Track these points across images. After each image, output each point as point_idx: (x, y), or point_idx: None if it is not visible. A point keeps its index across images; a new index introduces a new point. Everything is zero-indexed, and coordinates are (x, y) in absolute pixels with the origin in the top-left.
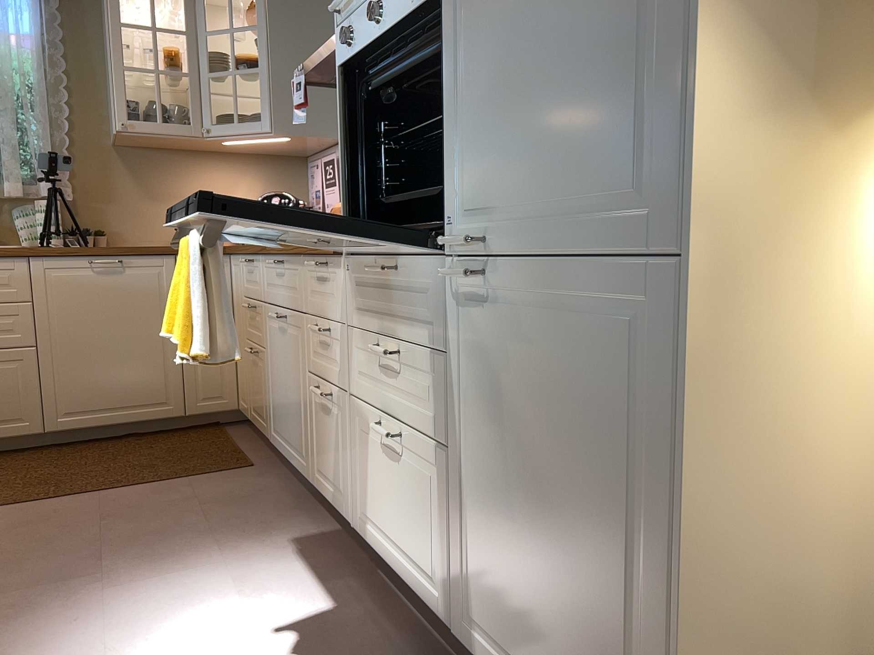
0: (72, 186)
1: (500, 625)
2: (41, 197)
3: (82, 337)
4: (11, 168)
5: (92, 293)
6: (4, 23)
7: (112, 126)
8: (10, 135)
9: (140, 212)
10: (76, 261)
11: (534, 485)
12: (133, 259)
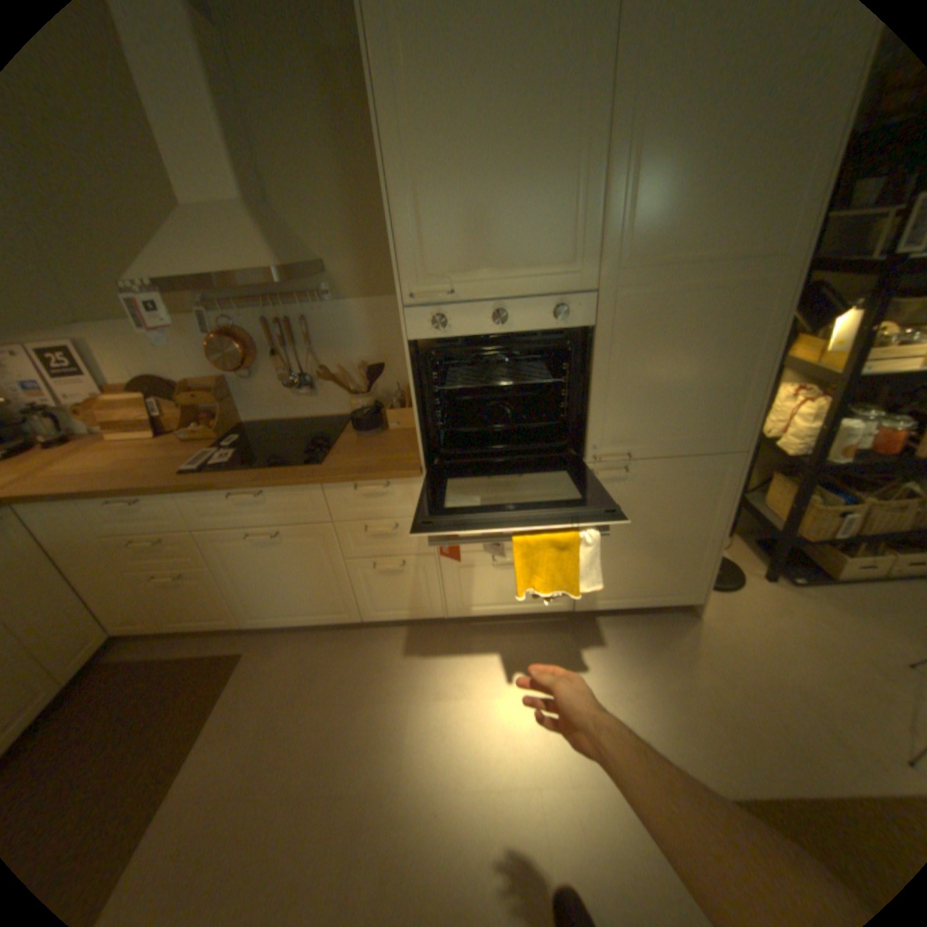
0: None
1: (613, 590)
2: None
3: None
4: None
5: None
6: None
7: None
8: None
9: None
10: None
11: (645, 536)
12: None
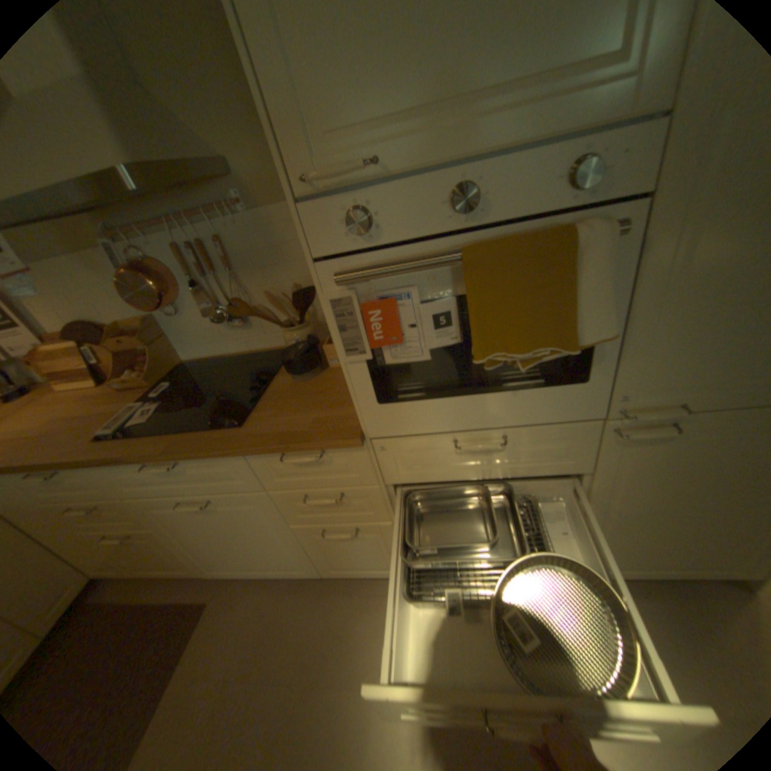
0: None
1: (631, 561)
2: None
3: None
4: None
5: None
6: None
7: None
8: None
9: None
10: None
11: (691, 508)
12: None
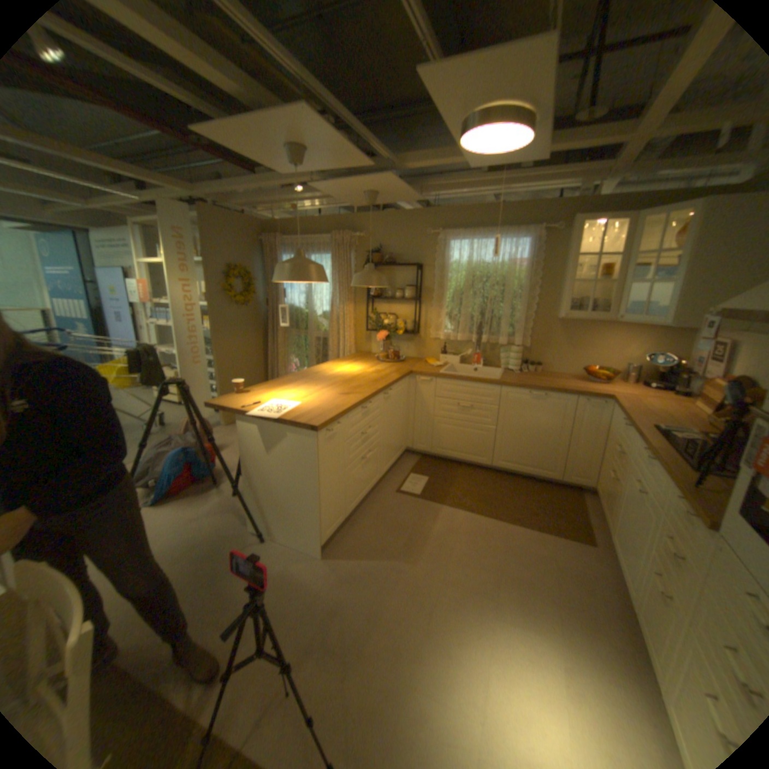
0: (530, 339)
1: None
2: (513, 344)
3: (517, 428)
4: (502, 331)
5: (527, 408)
6: (514, 256)
7: (559, 306)
8: (505, 314)
9: (563, 354)
10: (522, 391)
11: None
12: (553, 394)
